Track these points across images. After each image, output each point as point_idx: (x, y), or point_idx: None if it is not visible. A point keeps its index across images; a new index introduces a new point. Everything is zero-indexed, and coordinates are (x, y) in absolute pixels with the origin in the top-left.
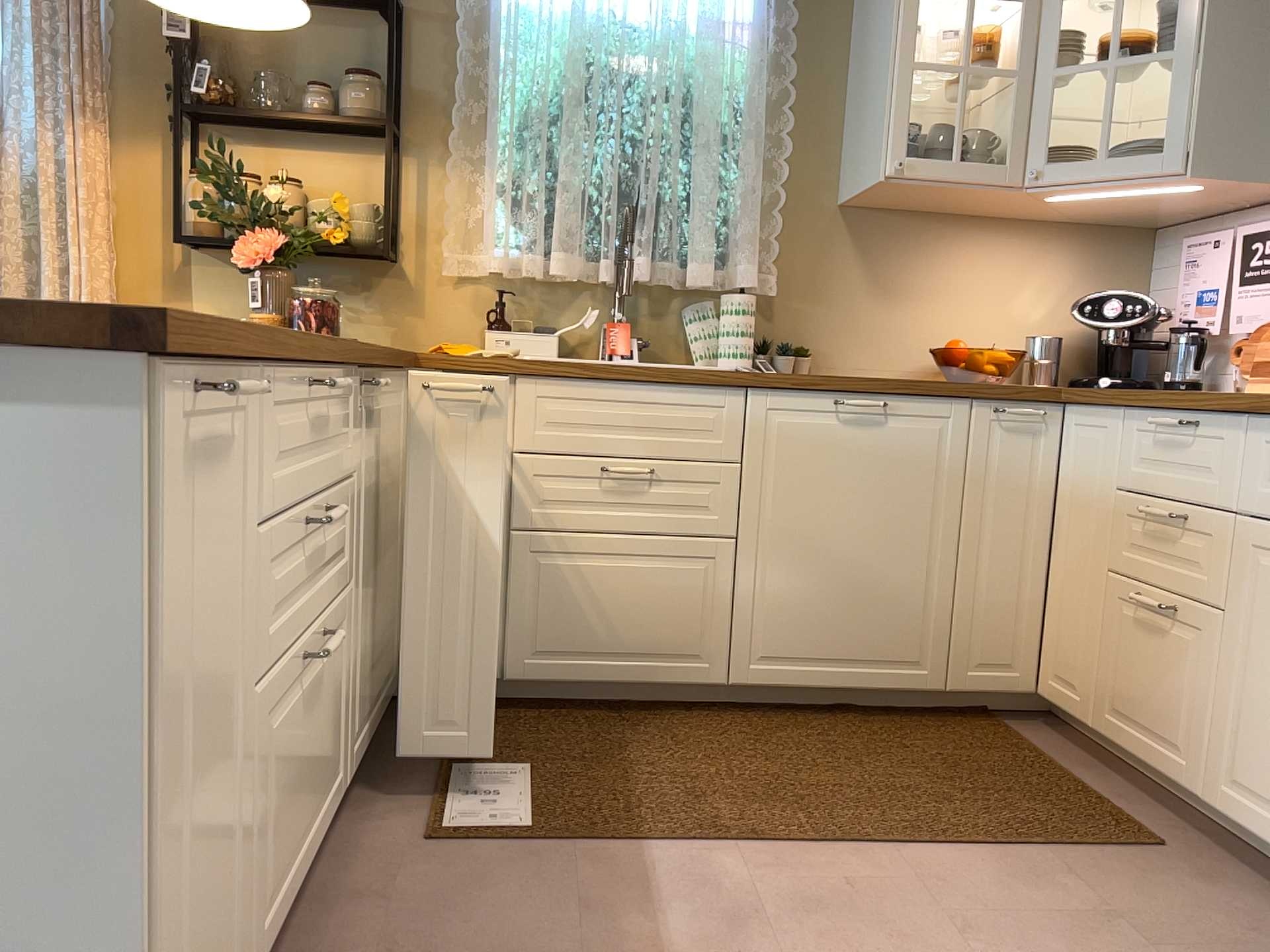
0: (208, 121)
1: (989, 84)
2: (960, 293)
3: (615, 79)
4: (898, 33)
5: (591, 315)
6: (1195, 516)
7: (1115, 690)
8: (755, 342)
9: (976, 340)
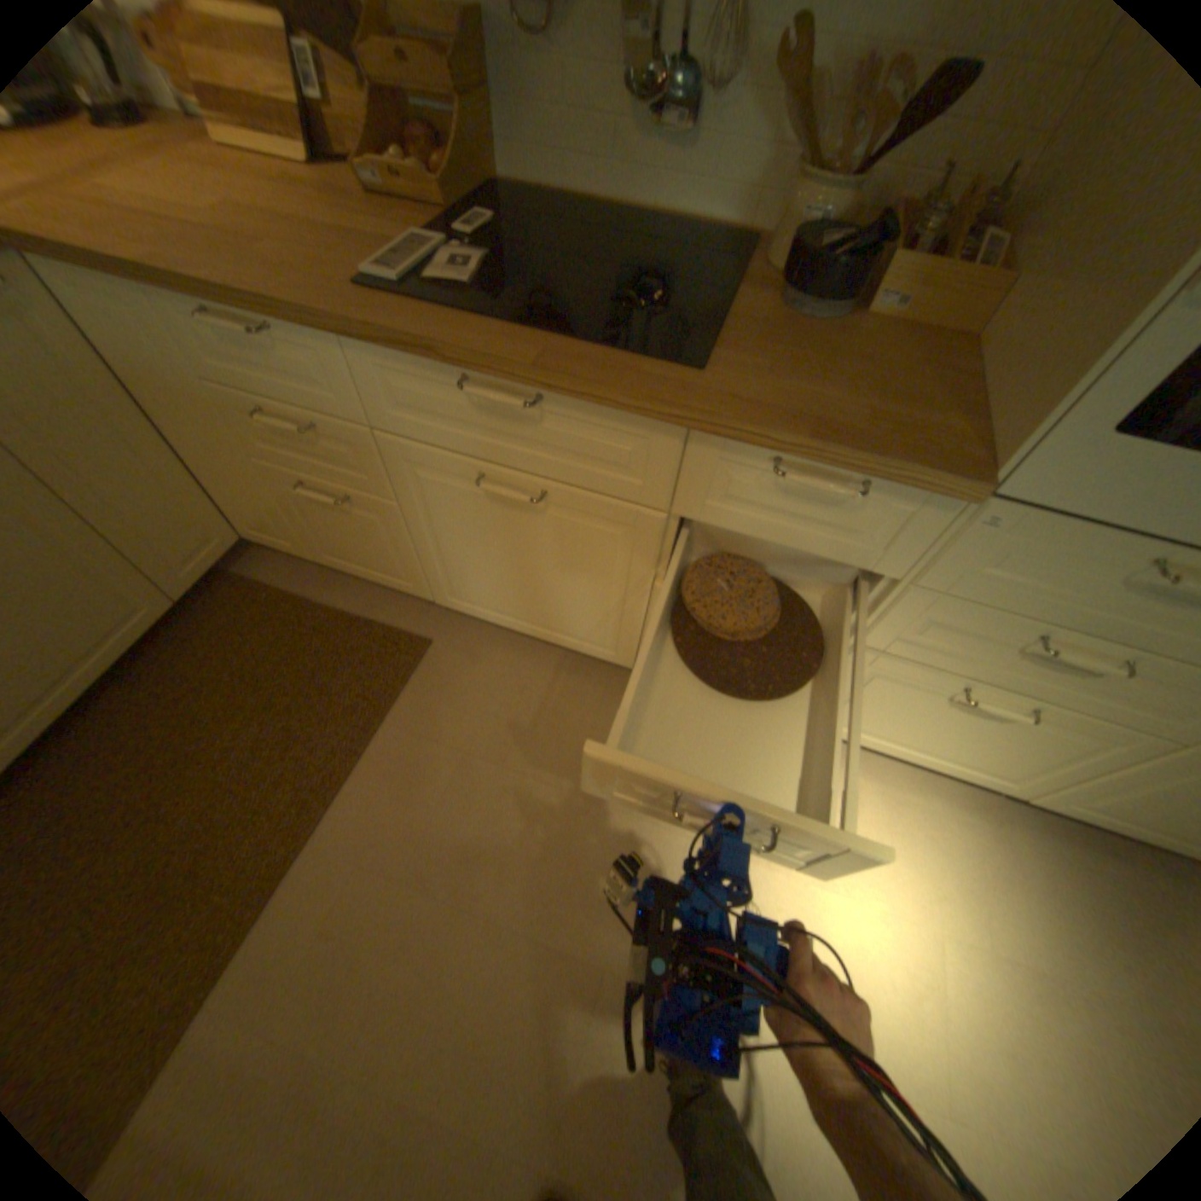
0: None
1: None
2: None
3: None
4: None
5: None
6: (319, 423)
7: (318, 542)
8: None
9: None
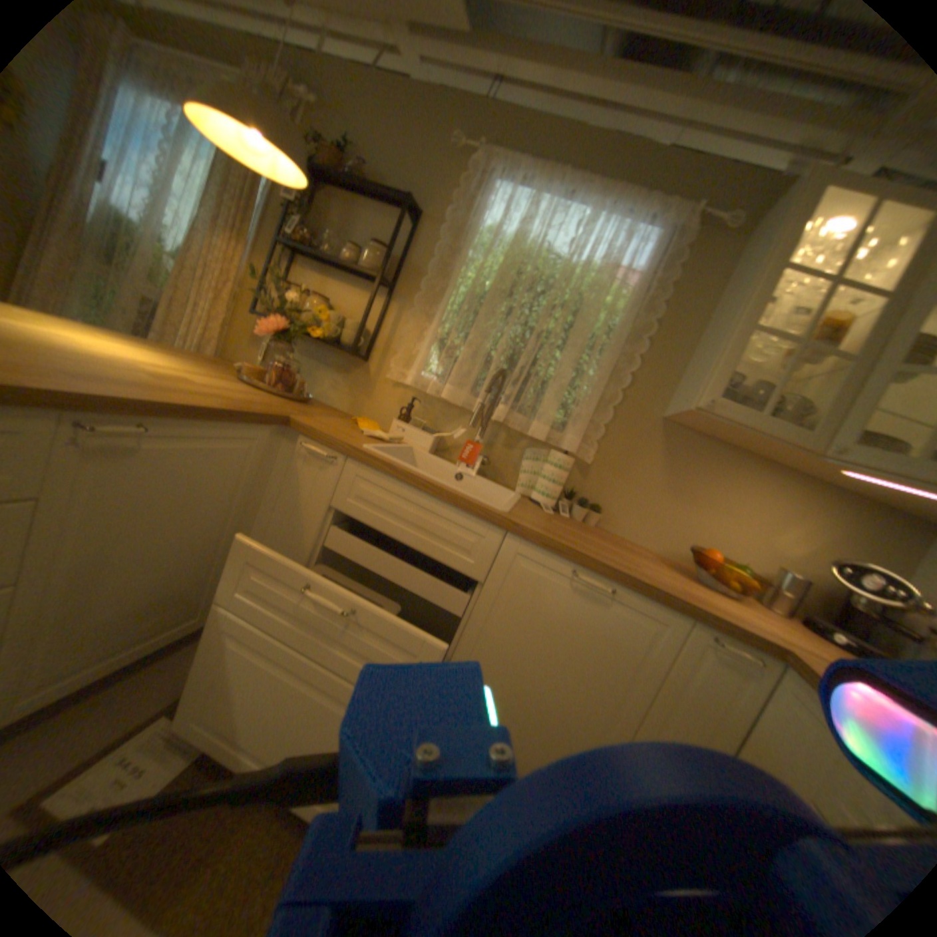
0: (297, 252)
1: (826, 365)
2: (736, 515)
3: (531, 286)
4: (754, 298)
5: (460, 434)
6: None
7: None
8: (560, 492)
9: (736, 555)
